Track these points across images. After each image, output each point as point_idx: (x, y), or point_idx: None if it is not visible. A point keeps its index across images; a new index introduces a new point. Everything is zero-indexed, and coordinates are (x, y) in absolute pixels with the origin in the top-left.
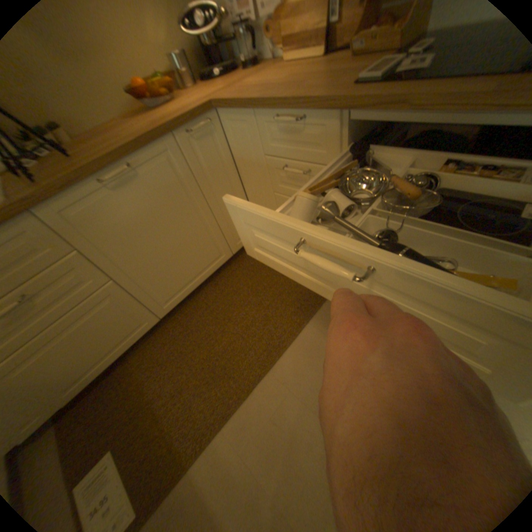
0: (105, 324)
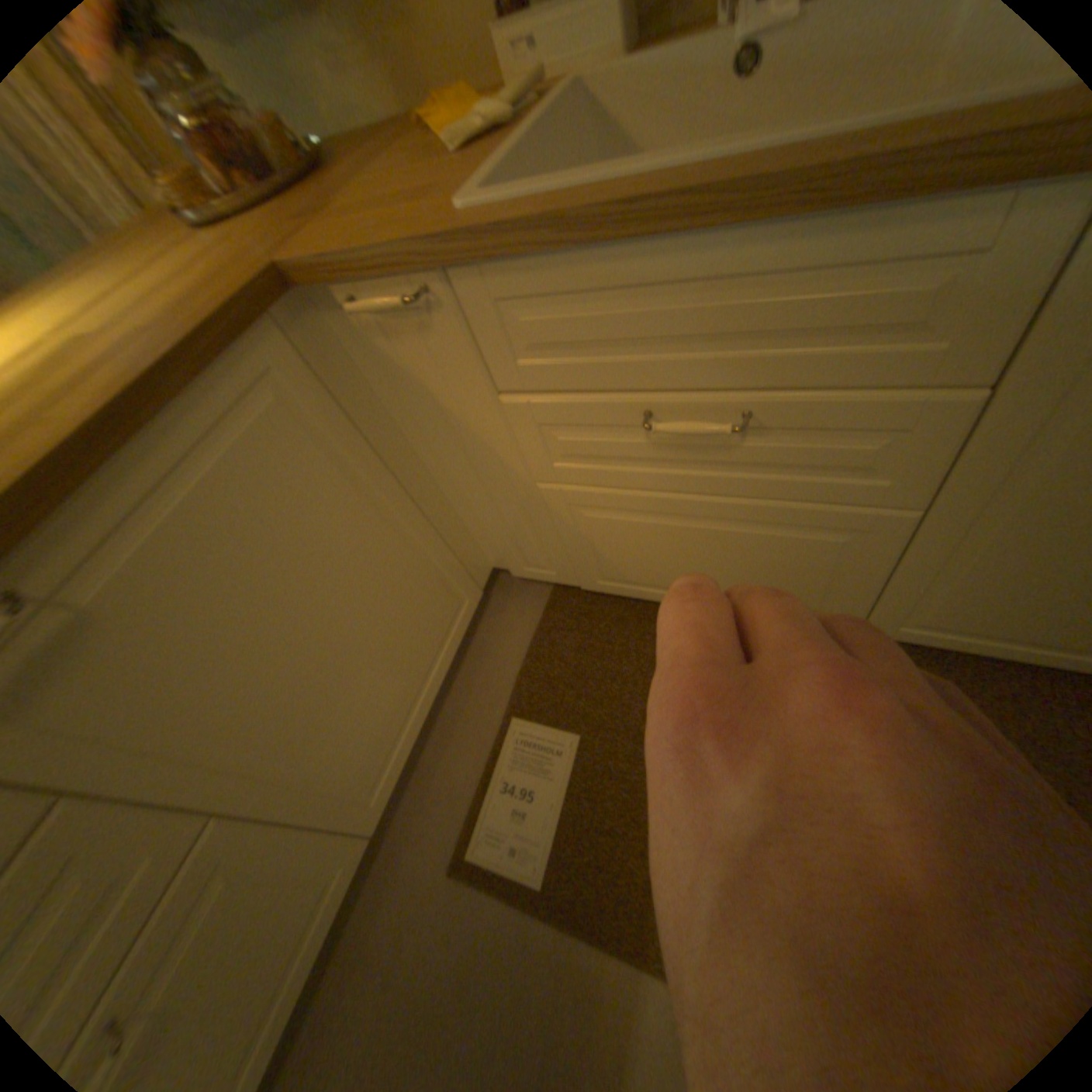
0: (772, 564)
